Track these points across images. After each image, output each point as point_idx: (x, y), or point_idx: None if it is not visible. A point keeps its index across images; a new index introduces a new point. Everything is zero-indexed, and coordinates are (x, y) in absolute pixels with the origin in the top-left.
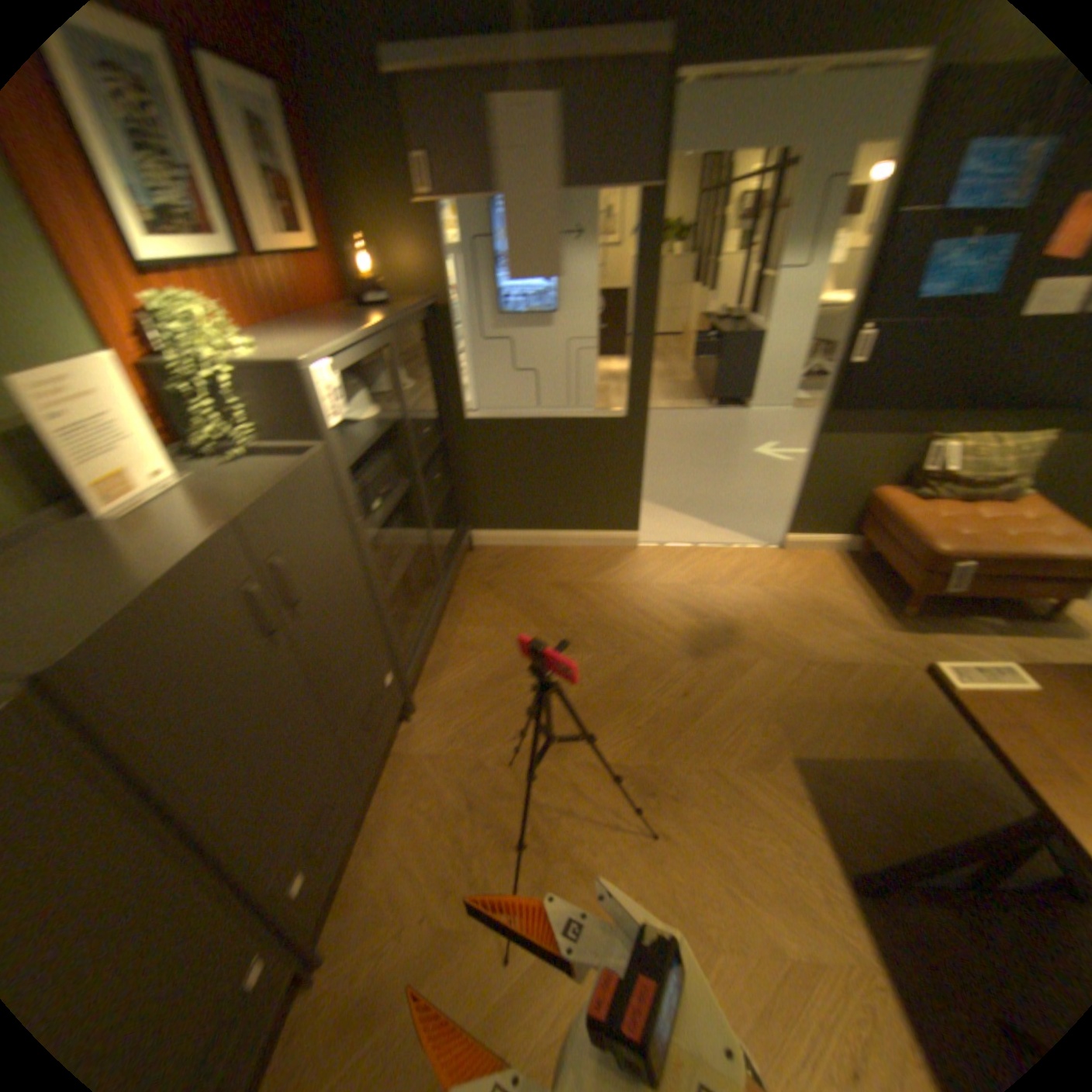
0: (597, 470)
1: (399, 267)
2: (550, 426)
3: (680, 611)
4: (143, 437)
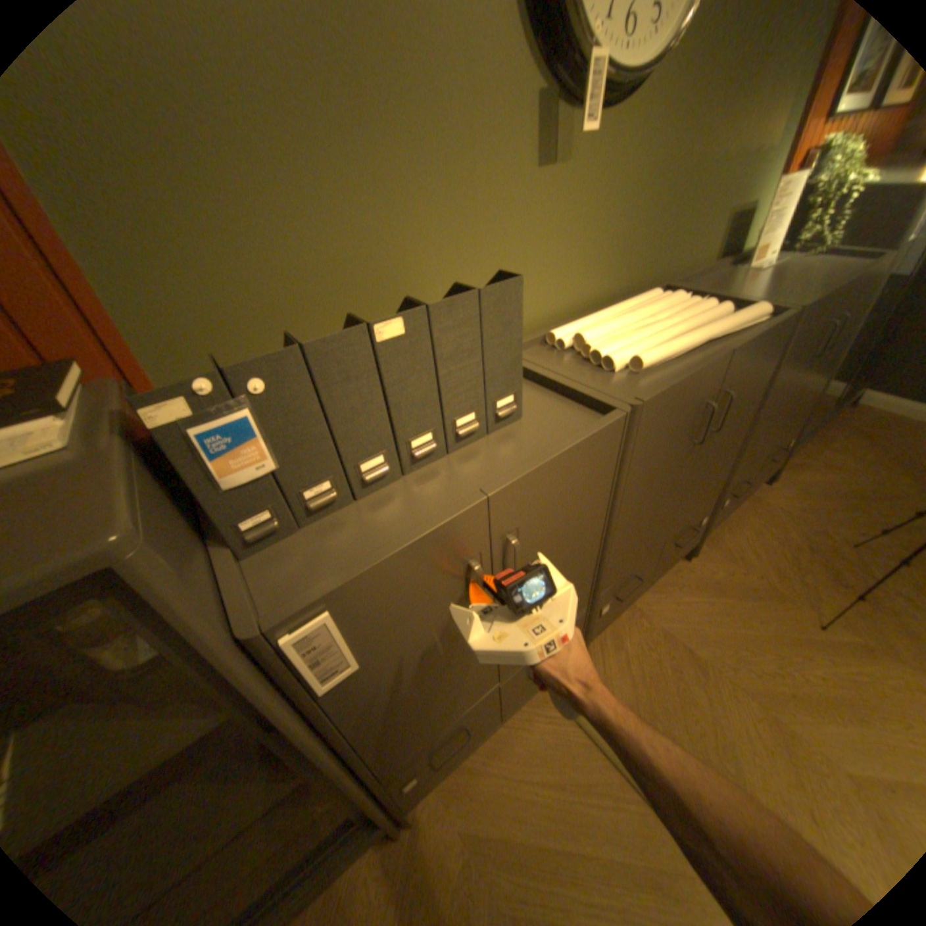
0: None
1: None
2: None
3: None
4: (782, 229)
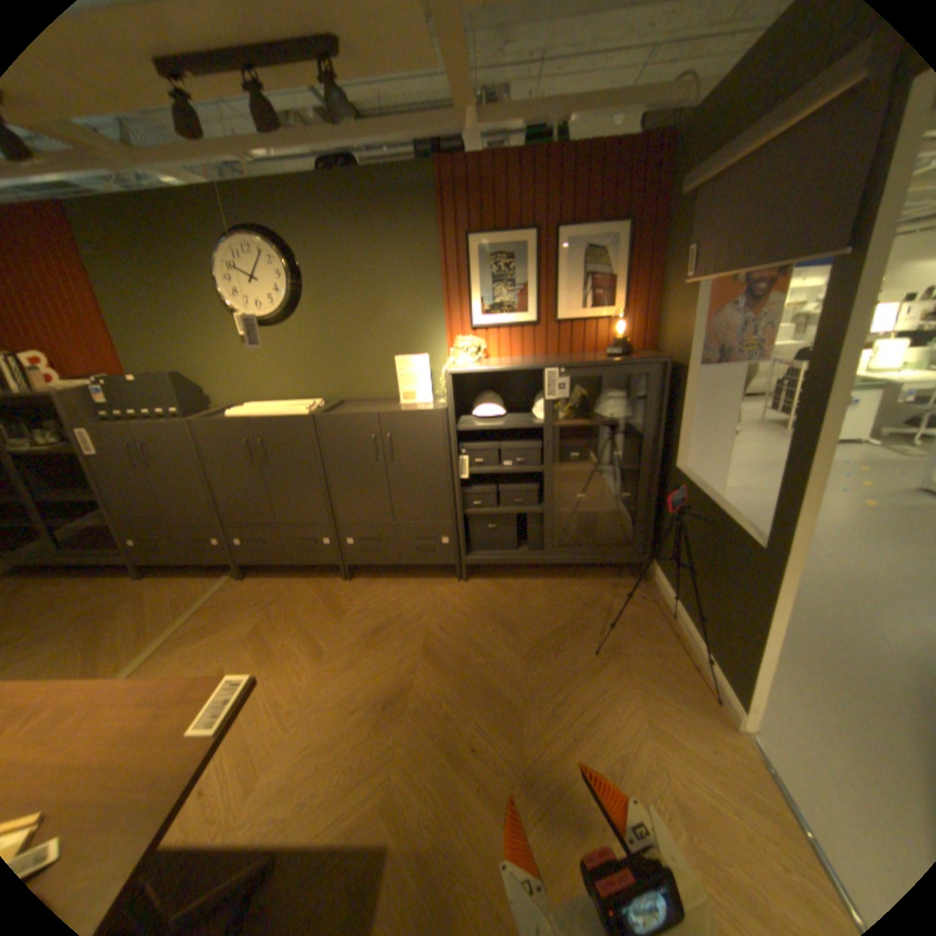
0: (731, 592)
1: (675, 332)
2: (711, 511)
3: (606, 771)
4: (424, 386)
